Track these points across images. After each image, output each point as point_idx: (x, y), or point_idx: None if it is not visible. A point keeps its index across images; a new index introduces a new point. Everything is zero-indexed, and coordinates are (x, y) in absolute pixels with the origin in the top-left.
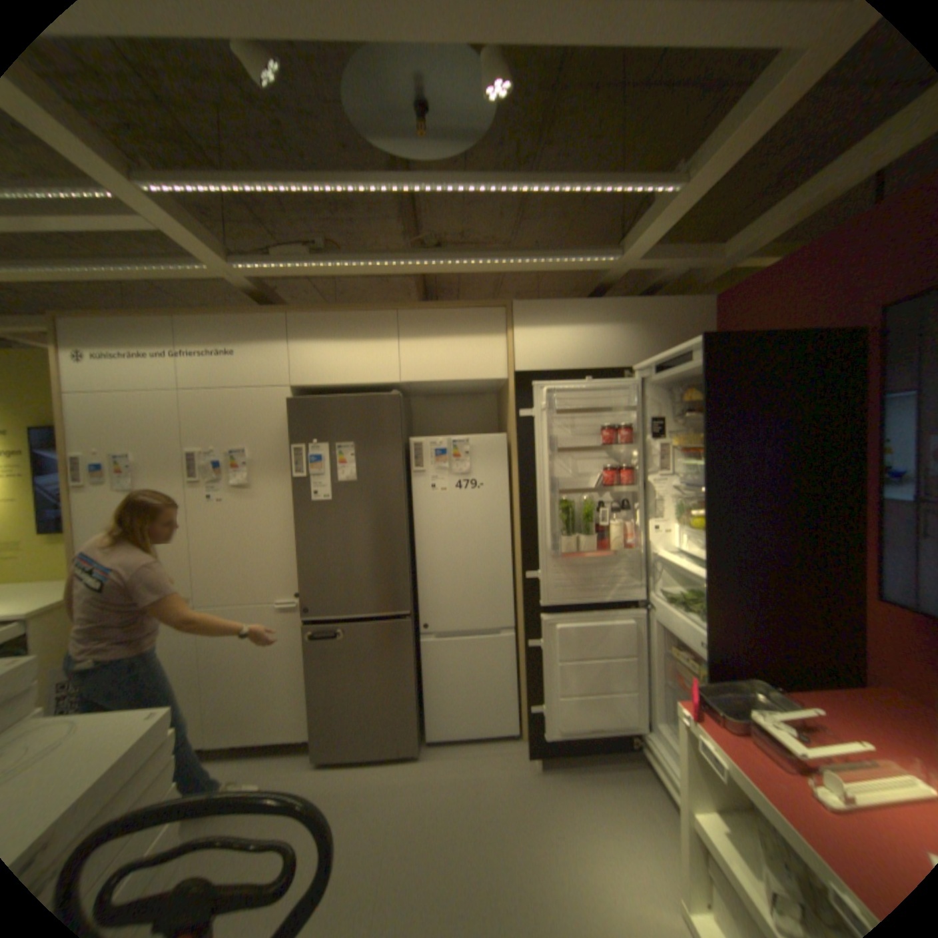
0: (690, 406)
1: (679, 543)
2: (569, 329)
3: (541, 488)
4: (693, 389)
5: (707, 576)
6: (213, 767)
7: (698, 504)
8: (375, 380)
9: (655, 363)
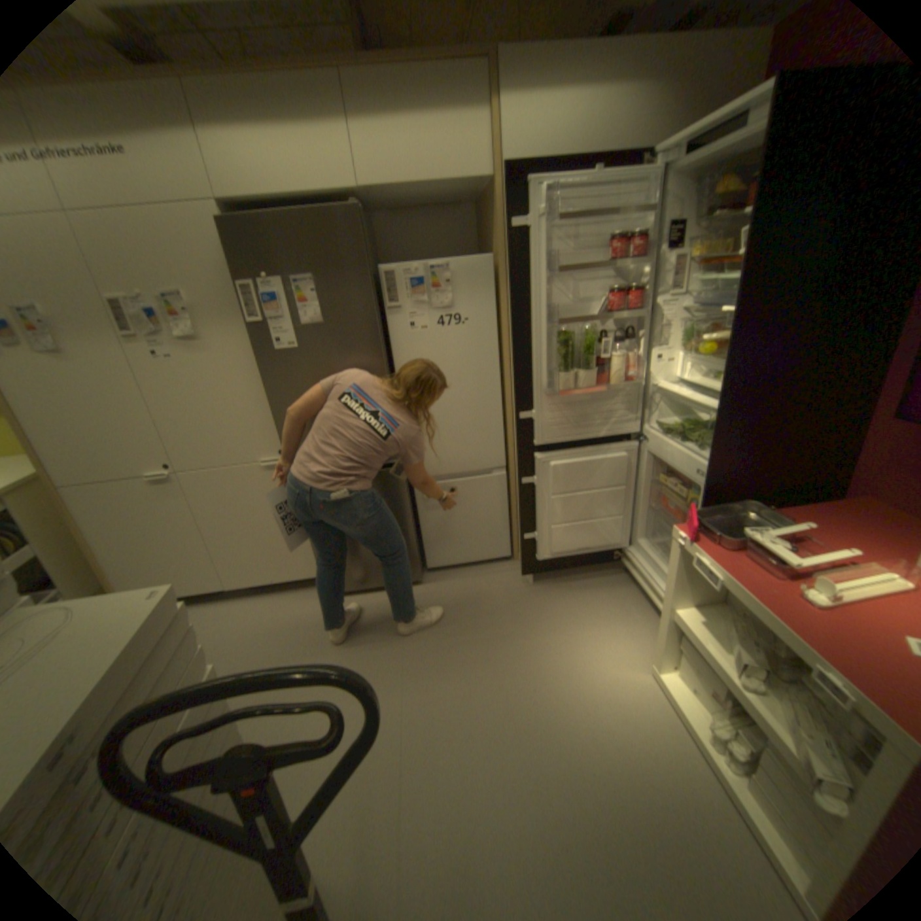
0: (723, 200)
1: (680, 372)
2: (574, 92)
3: (537, 319)
4: (732, 174)
5: (719, 405)
6: (238, 603)
7: (712, 327)
8: (324, 185)
9: (690, 136)
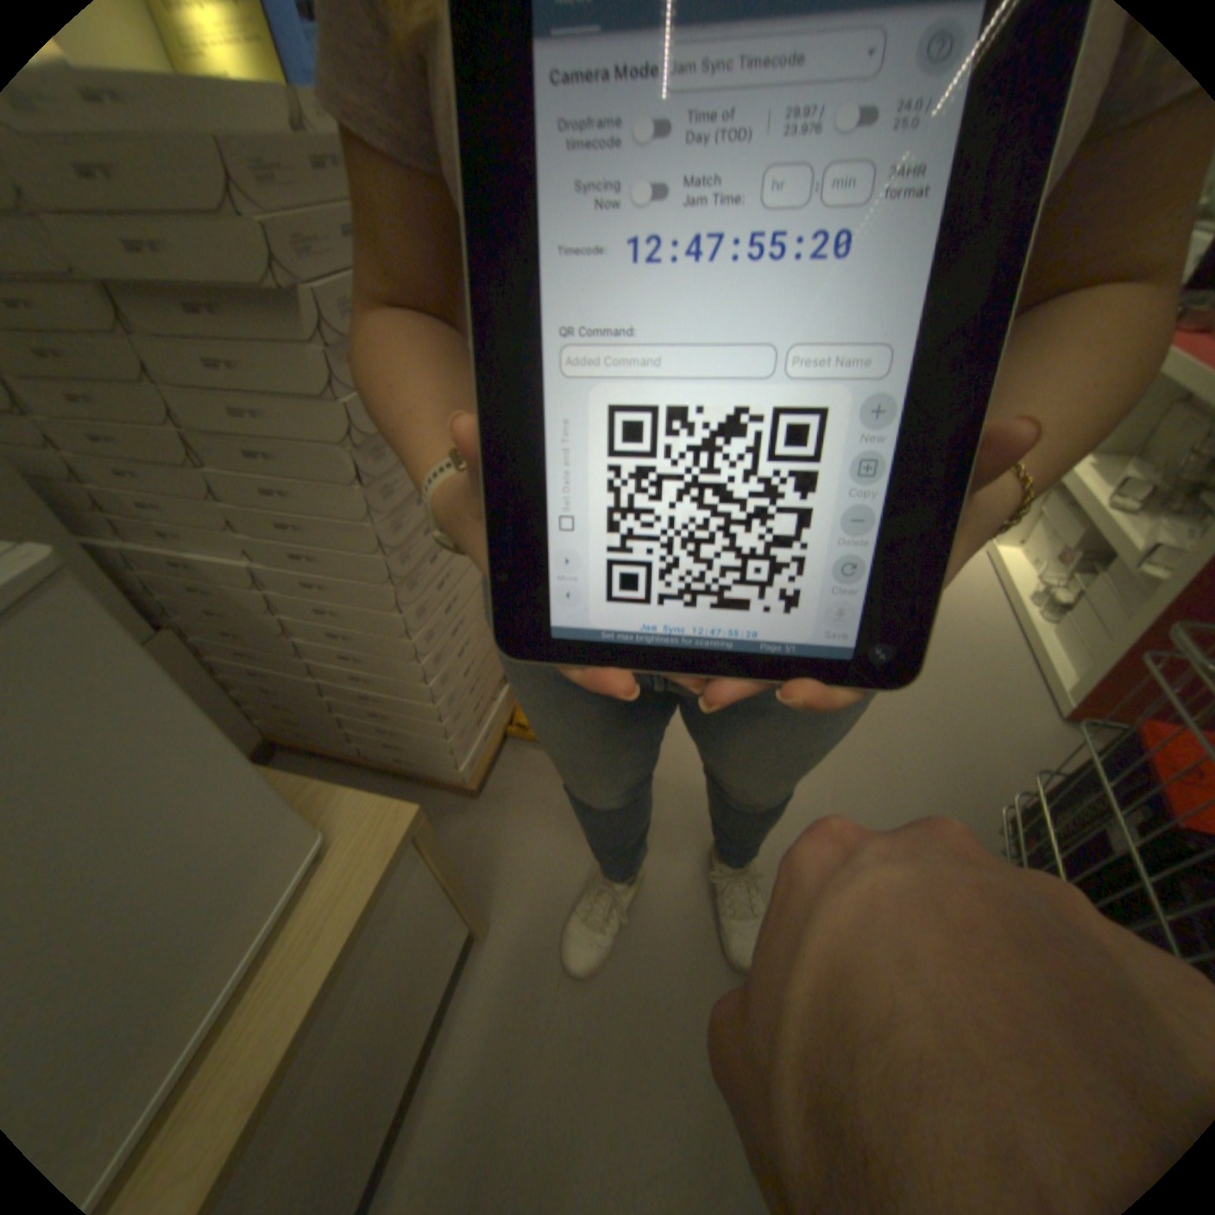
0: None
1: None
2: None
3: None
4: None
5: None
6: None
7: None
8: None
9: None
